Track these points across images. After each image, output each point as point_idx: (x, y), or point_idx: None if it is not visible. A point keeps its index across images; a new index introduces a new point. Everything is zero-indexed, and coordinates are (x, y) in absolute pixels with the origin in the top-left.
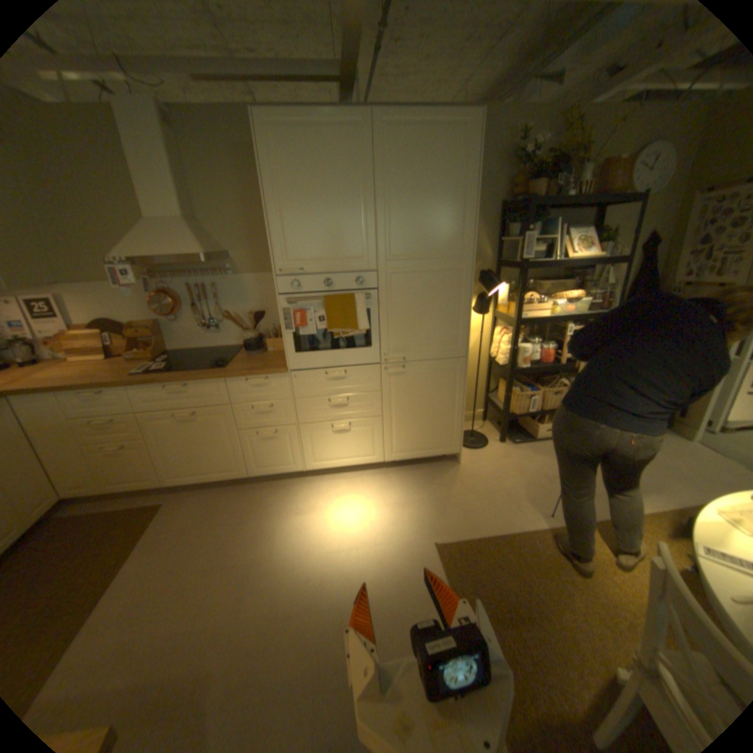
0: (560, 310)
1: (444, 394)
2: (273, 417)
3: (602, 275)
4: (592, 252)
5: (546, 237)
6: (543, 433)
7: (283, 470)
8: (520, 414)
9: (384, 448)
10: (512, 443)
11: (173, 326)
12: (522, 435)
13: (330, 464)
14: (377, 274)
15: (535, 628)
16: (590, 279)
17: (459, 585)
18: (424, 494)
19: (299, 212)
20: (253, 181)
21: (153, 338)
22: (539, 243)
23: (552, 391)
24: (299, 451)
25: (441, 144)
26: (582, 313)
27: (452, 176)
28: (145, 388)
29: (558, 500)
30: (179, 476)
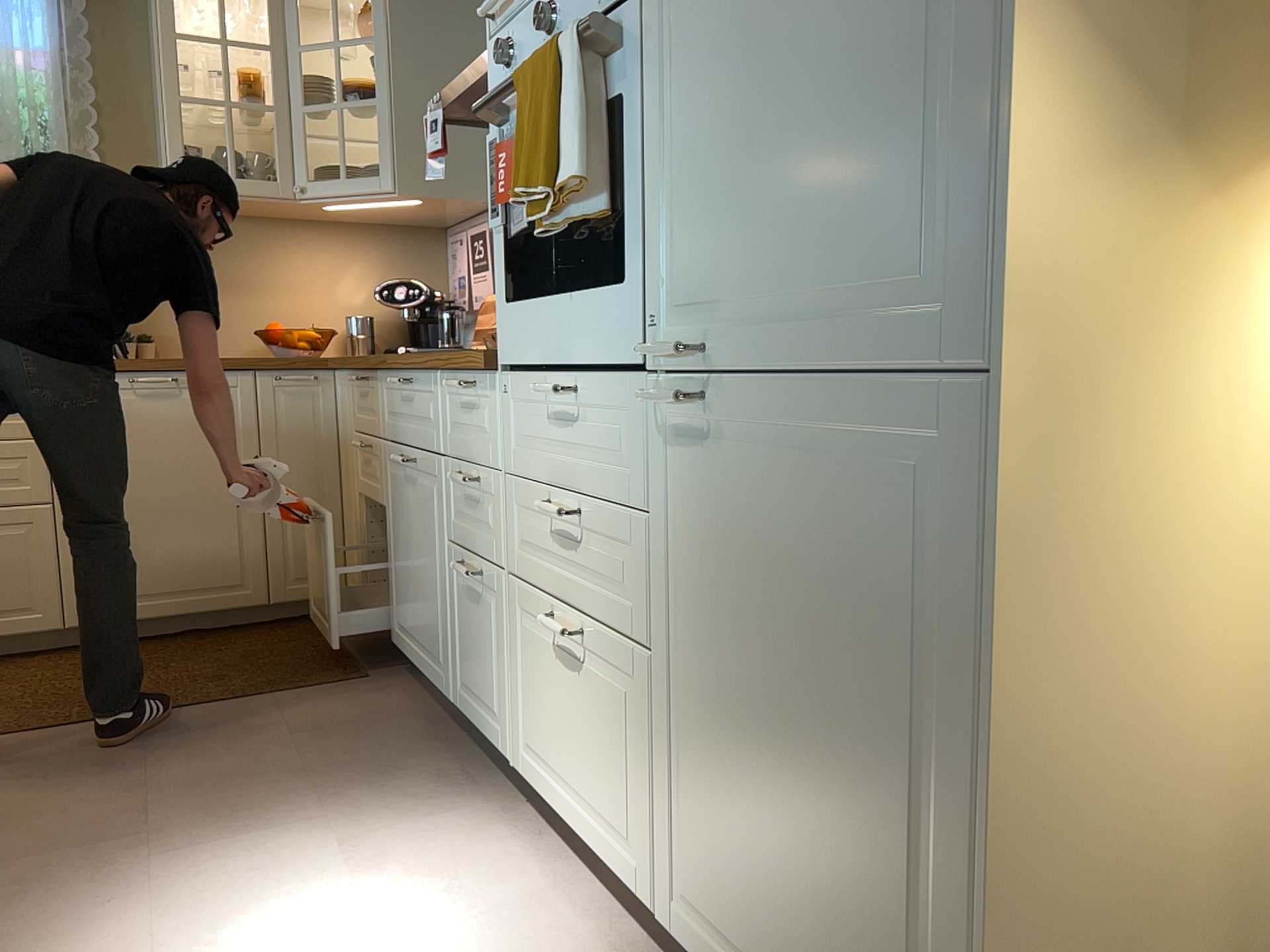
0: None
1: (889, 662)
2: (482, 525)
3: None
4: None
5: None
6: None
7: (489, 731)
8: None
9: (666, 849)
10: None
11: None
12: None
13: (553, 796)
14: None
15: None
16: None
17: None
18: None
19: None
20: None
21: None
22: None
23: None
24: (511, 684)
25: None
26: None
27: None
28: (389, 379)
29: None
30: (403, 628)
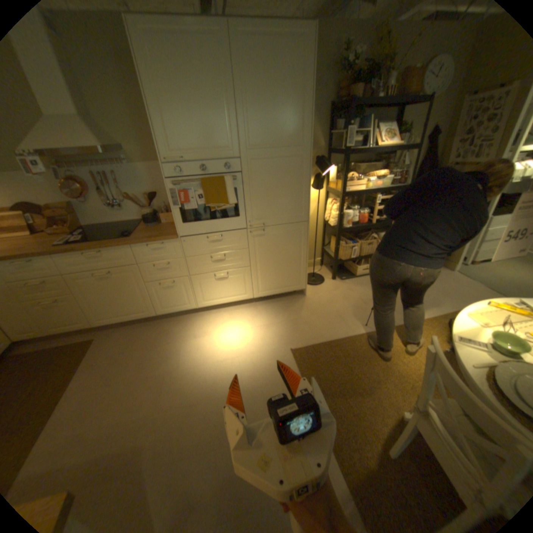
0: (372, 185)
1: (293, 248)
2: (170, 271)
3: (401, 159)
4: (394, 141)
5: (362, 130)
6: (360, 272)
7: (181, 308)
8: (345, 260)
9: (253, 288)
10: (340, 279)
11: (84, 206)
12: (346, 274)
13: (215, 302)
14: (240, 160)
15: (355, 395)
16: (392, 162)
17: (307, 373)
18: (282, 318)
19: (175, 110)
20: (135, 84)
21: (68, 217)
22: (358, 135)
23: (366, 243)
24: (192, 295)
25: (284, 53)
26: (386, 187)
27: (293, 80)
28: (67, 255)
29: (369, 314)
30: (104, 318)
